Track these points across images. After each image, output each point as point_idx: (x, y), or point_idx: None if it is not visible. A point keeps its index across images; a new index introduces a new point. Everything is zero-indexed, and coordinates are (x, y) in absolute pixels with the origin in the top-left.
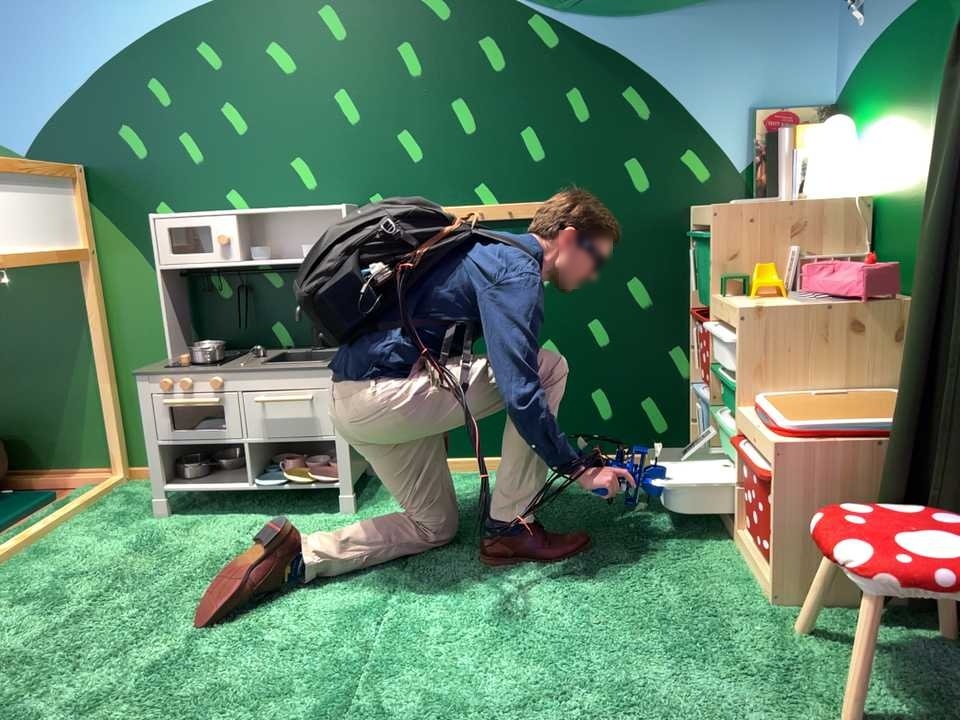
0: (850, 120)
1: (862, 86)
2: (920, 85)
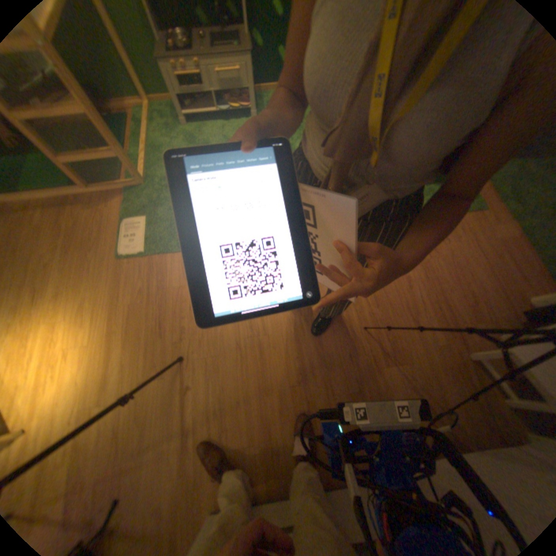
0: None
1: None
2: None
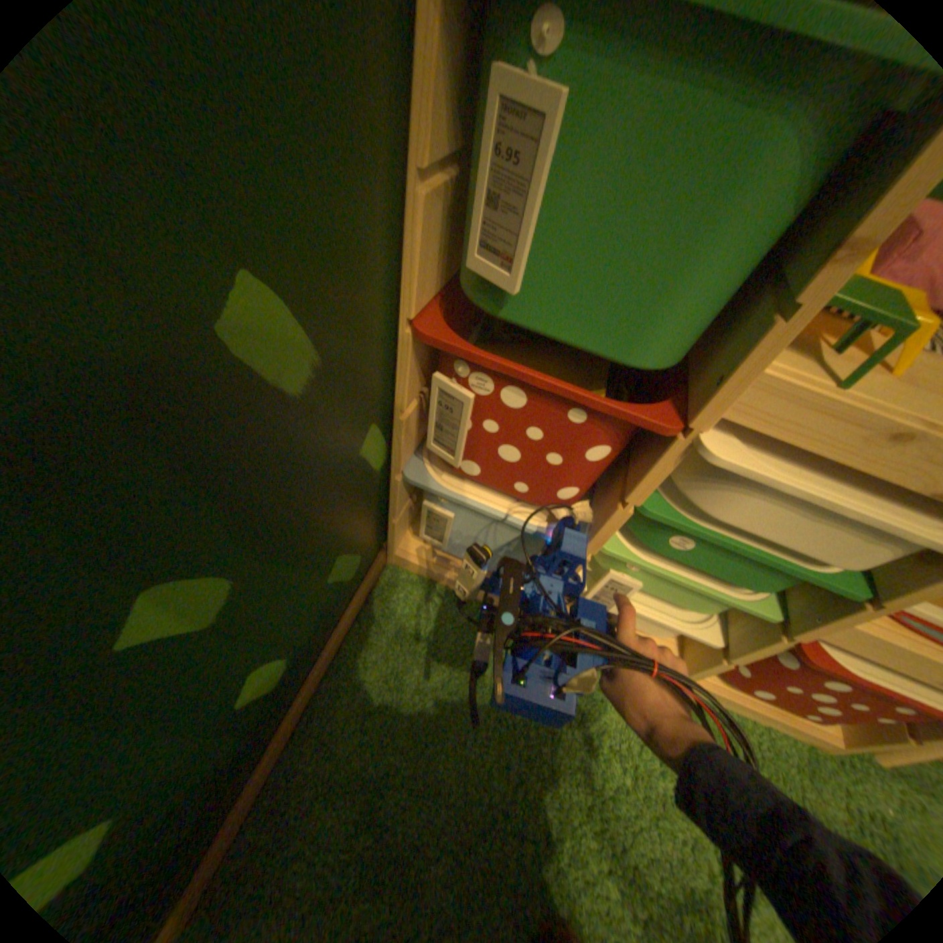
0: None
1: None
2: None
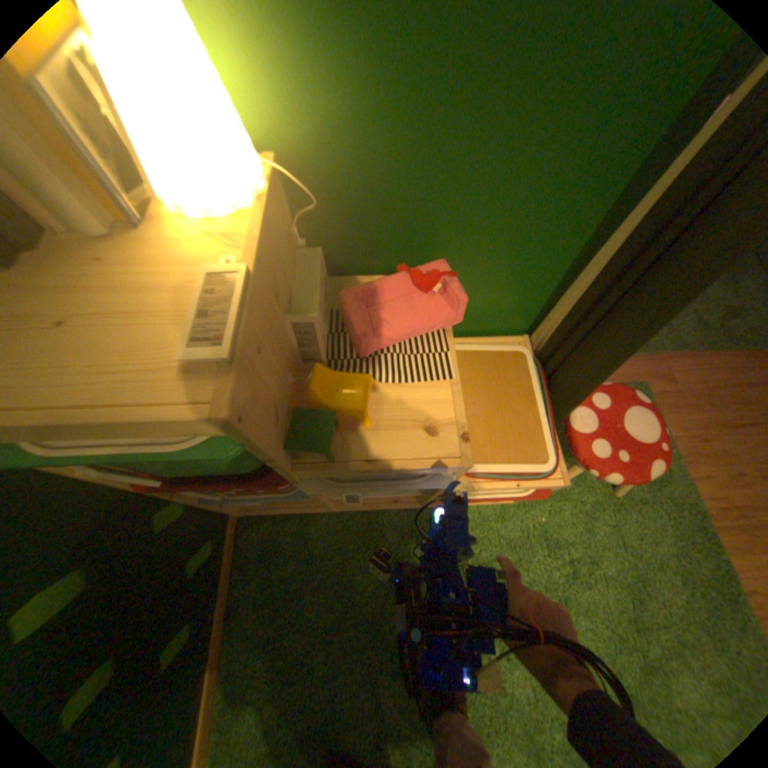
0: None
1: None
2: None
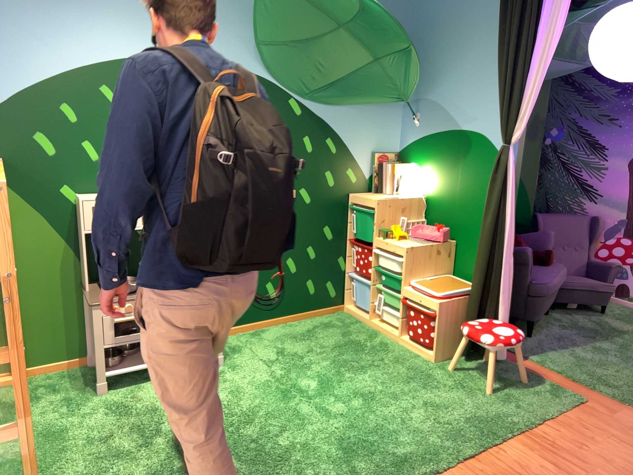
0: (413, 165)
1: (421, 154)
2: (454, 165)
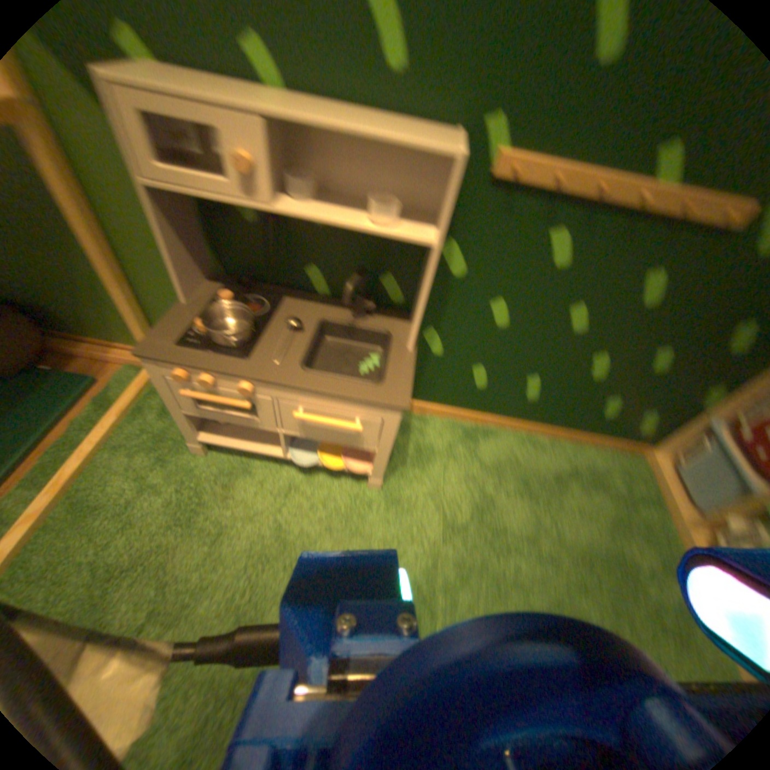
0: None
1: None
2: None
